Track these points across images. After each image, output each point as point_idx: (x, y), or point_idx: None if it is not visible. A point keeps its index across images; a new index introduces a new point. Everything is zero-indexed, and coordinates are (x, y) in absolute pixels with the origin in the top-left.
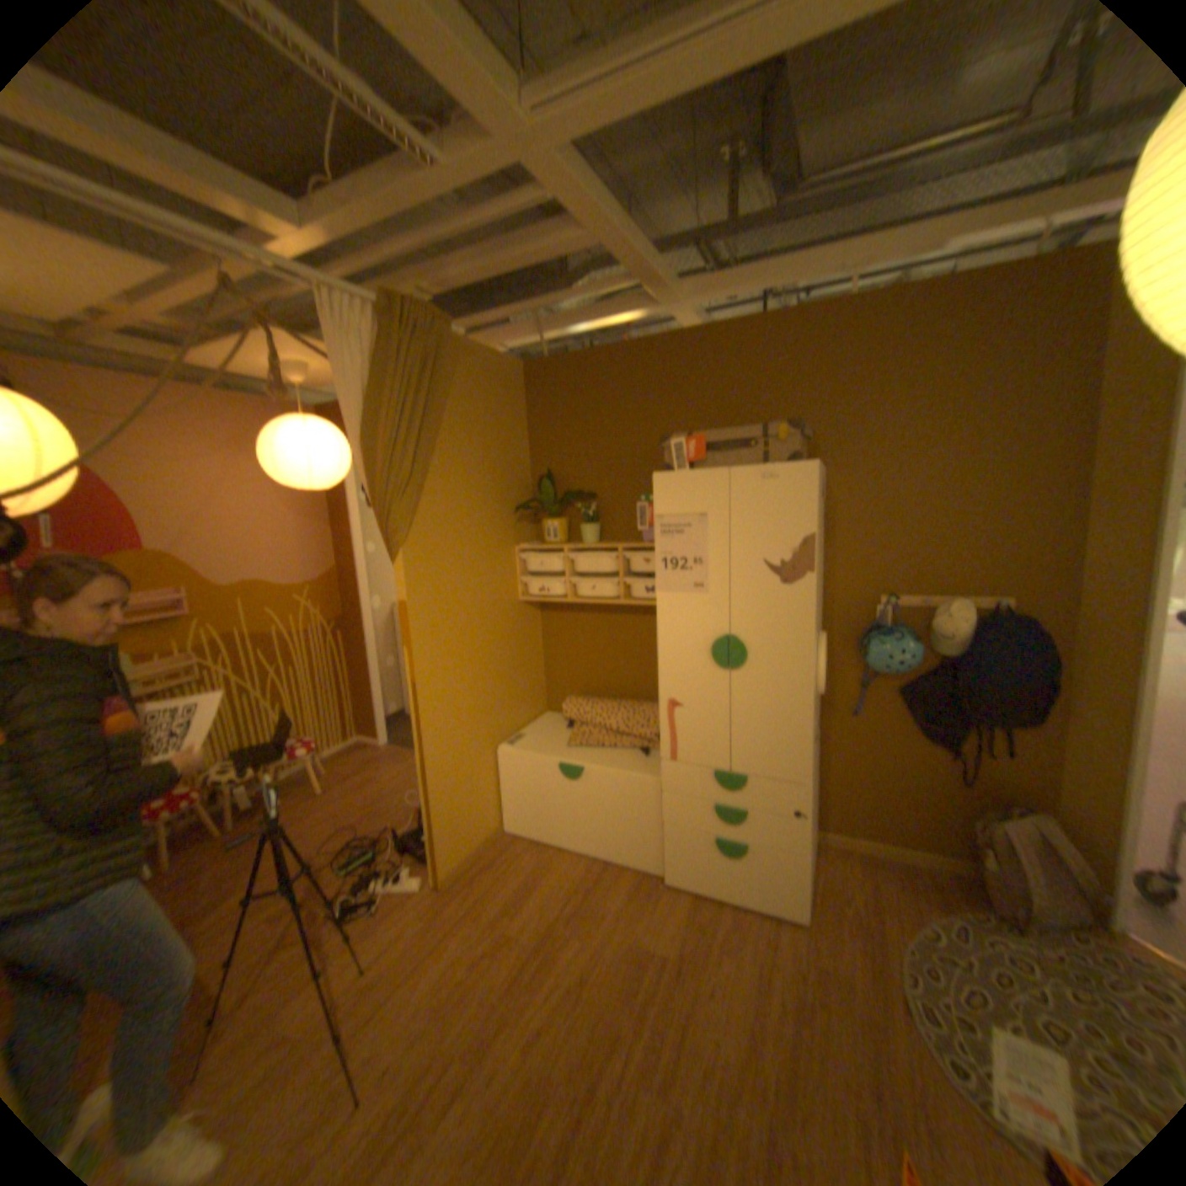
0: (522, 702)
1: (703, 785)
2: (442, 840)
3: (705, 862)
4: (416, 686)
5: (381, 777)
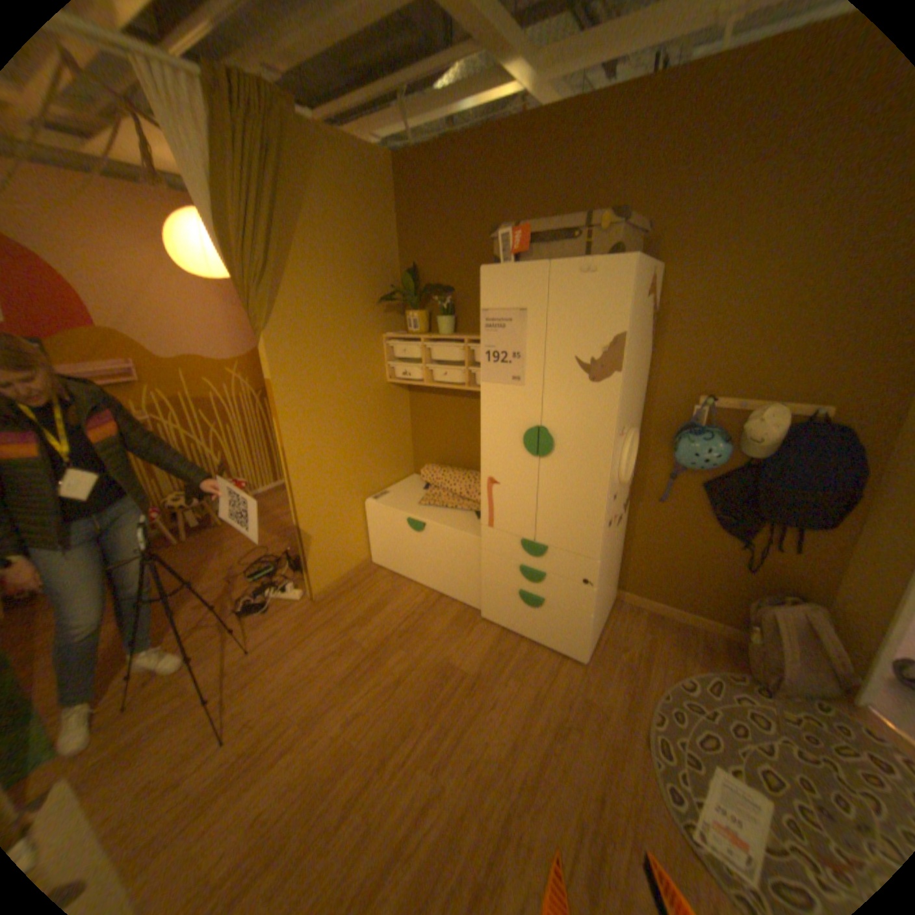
0: (390, 466)
1: (512, 550)
2: (315, 567)
3: (511, 606)
4: (284, 451)
5: None
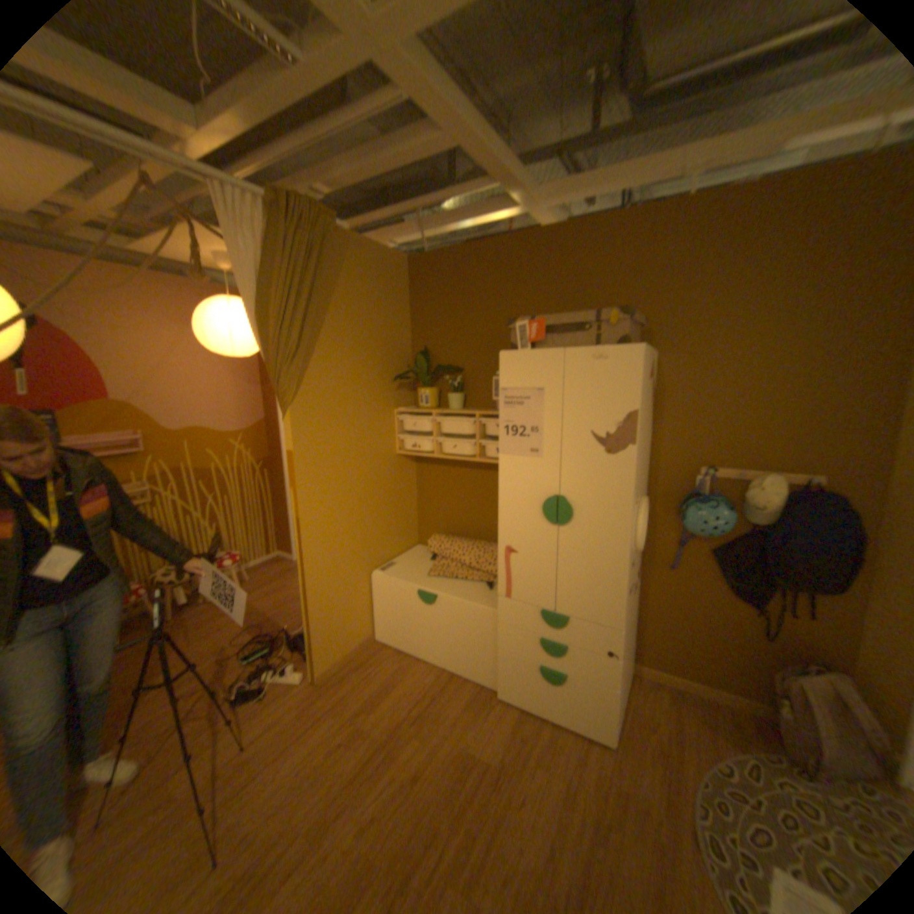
0: (396, 537)
1: (532, 622)
2: (319, 646)
3: (531, 685)
4: (299, 522)
5: (289, 587)
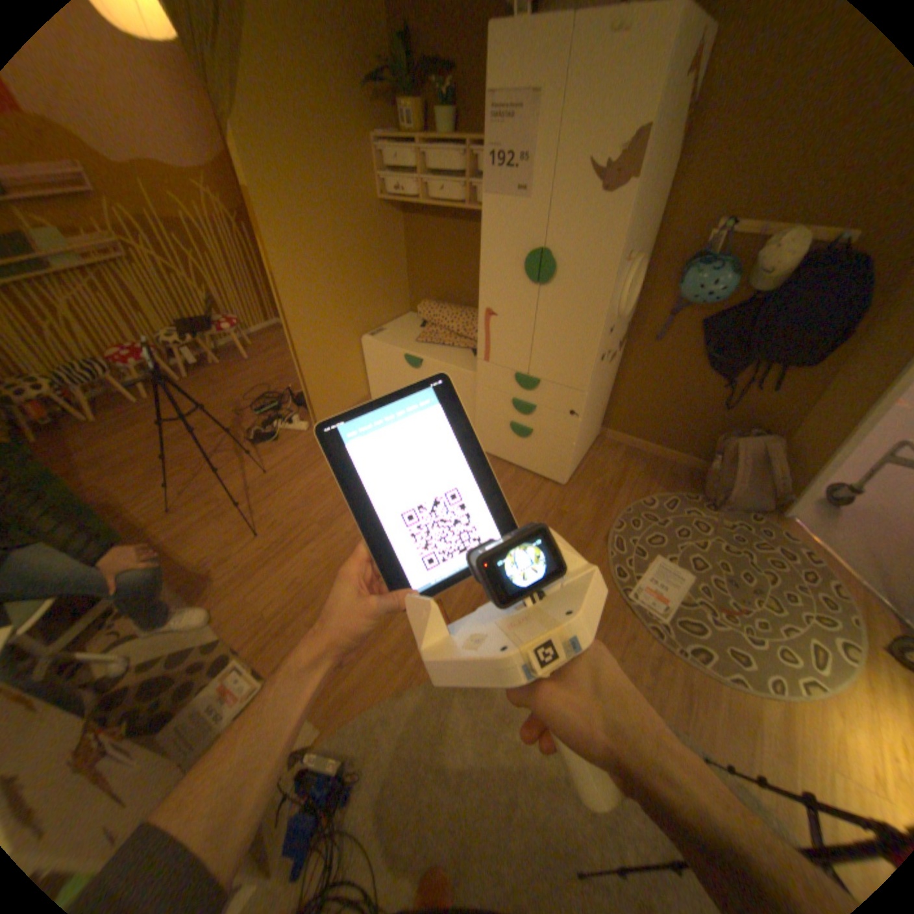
0: (385, 302)
1: (506, 384)
2: (318, 400)
3: (501, 437)
4: (274, 277)
5: None
